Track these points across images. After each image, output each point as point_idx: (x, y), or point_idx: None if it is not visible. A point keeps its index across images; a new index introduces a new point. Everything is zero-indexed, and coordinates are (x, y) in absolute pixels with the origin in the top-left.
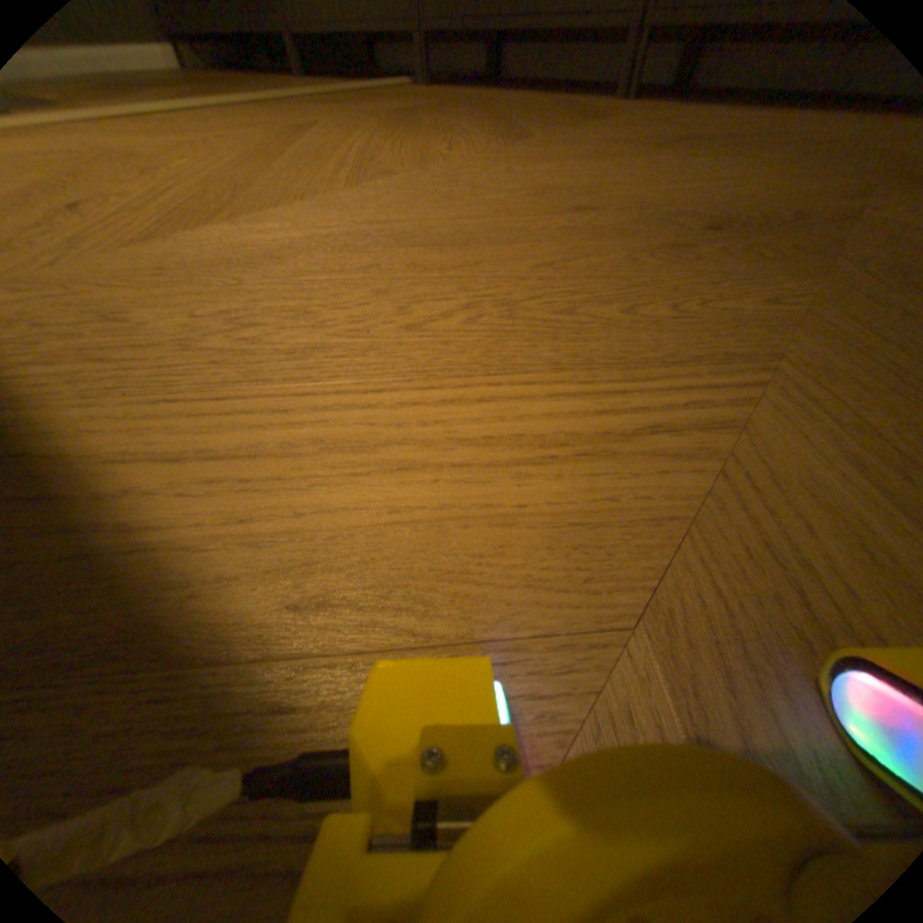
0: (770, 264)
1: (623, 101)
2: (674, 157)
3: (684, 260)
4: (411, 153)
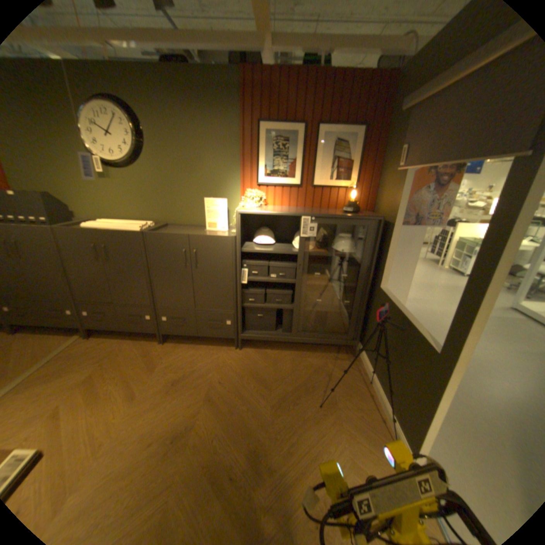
0: (176, 454)
1: (159, 347)
2: (168, 401)
3: (164, 459)
4: (102, 425)
